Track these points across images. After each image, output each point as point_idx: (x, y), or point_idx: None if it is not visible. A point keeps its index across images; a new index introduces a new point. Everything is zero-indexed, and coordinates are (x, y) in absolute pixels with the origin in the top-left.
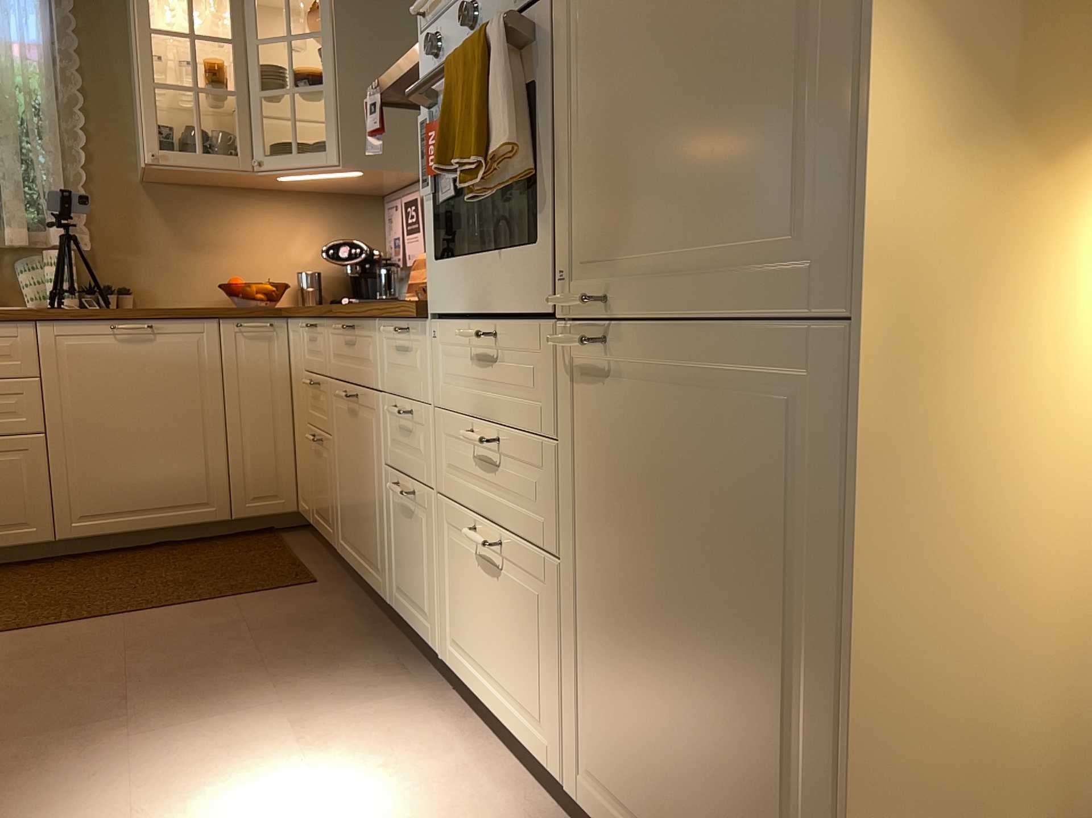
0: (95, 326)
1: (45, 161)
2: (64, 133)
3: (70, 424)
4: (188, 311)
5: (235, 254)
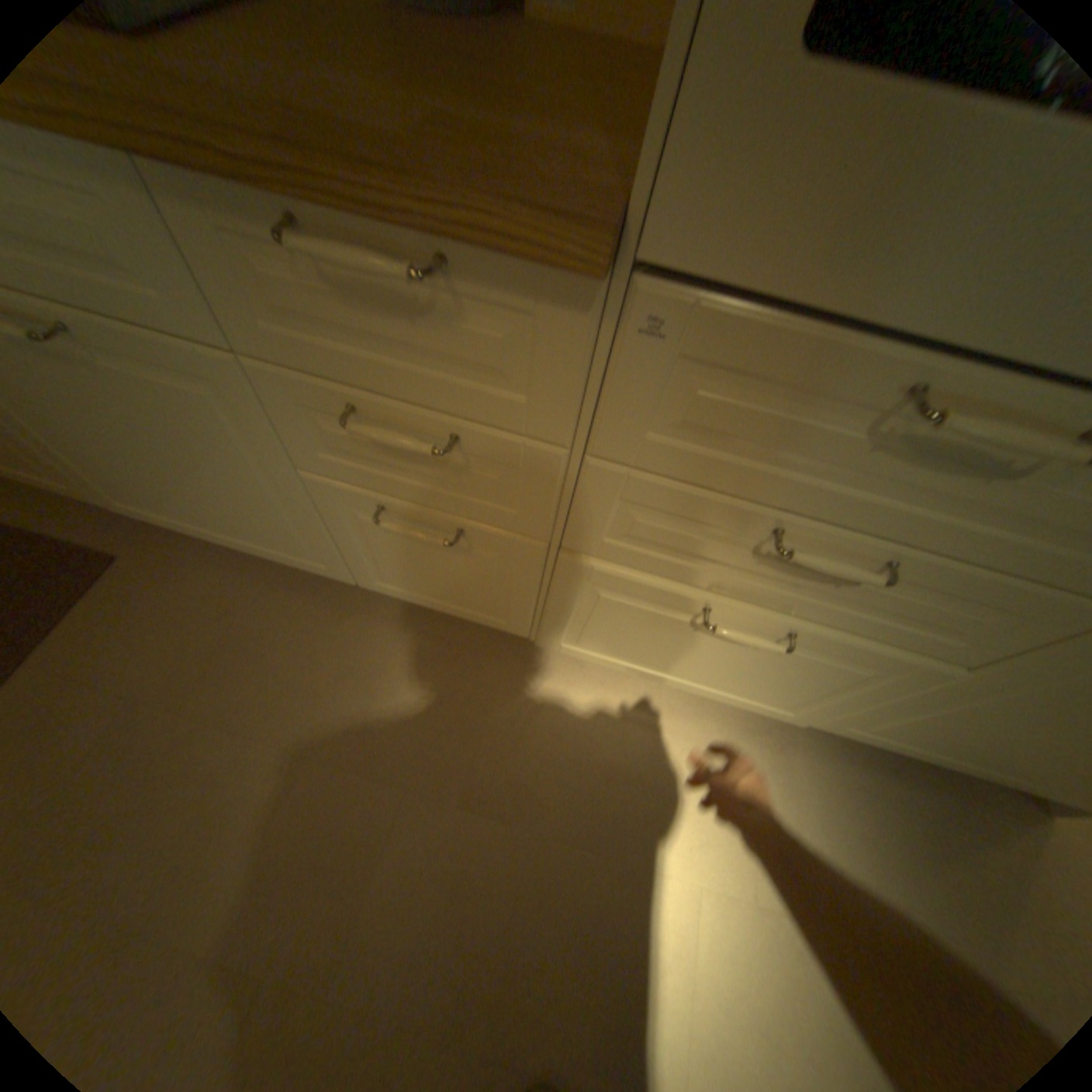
0: None
1: None
2: None
3: None
4: None
5: None
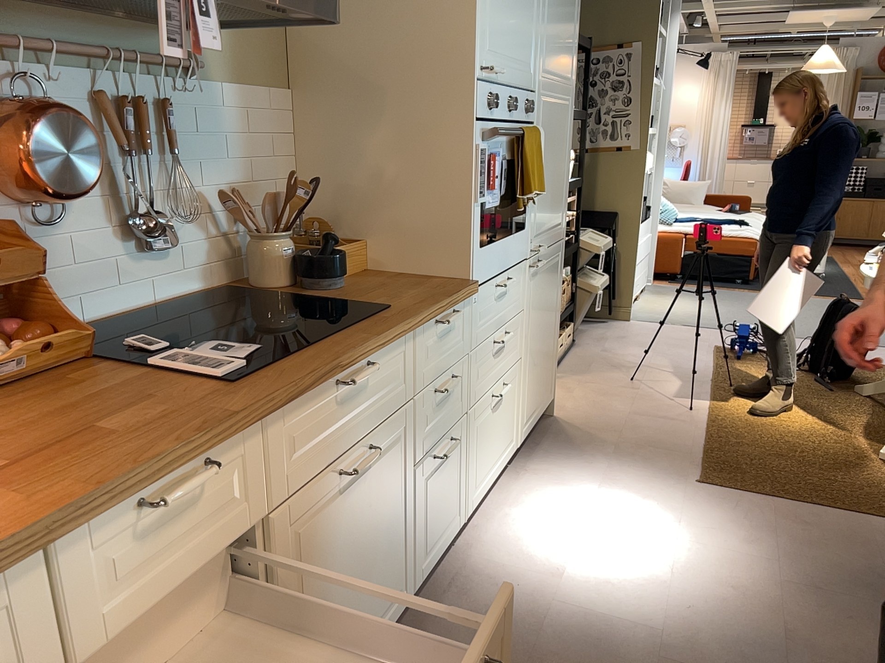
0: None
1: None
2: None
3: None
4: None
5: None
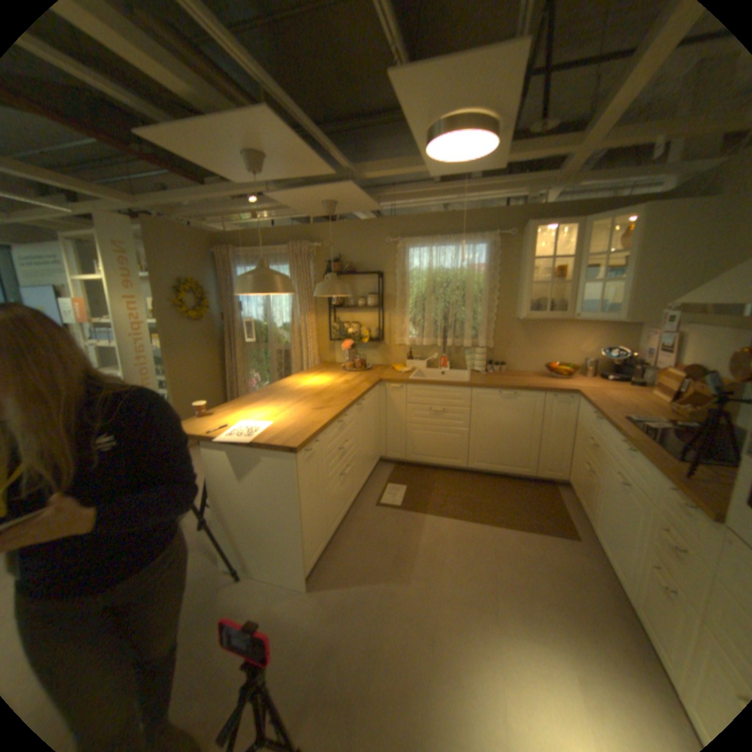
0: (493, 391)
1: (480, 312)
2: (489, 299)
3: (478, 426)
4: (533, 388)
5: (554, 348)
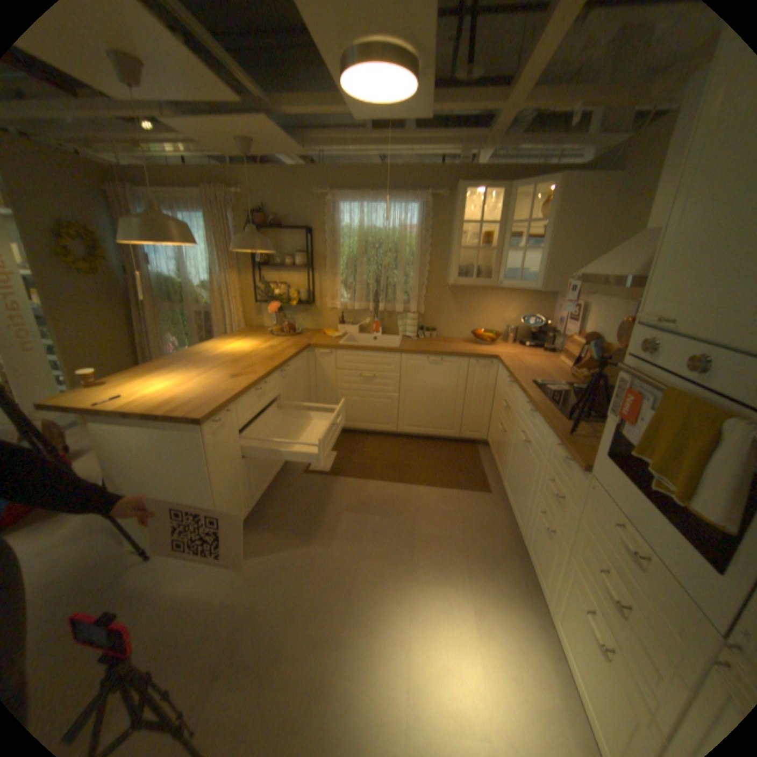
0: (421, 357)
1: (411, 277)
2: (420, 264)
3: (407, 392)
4: (457, 355)
5: (480, 316)
